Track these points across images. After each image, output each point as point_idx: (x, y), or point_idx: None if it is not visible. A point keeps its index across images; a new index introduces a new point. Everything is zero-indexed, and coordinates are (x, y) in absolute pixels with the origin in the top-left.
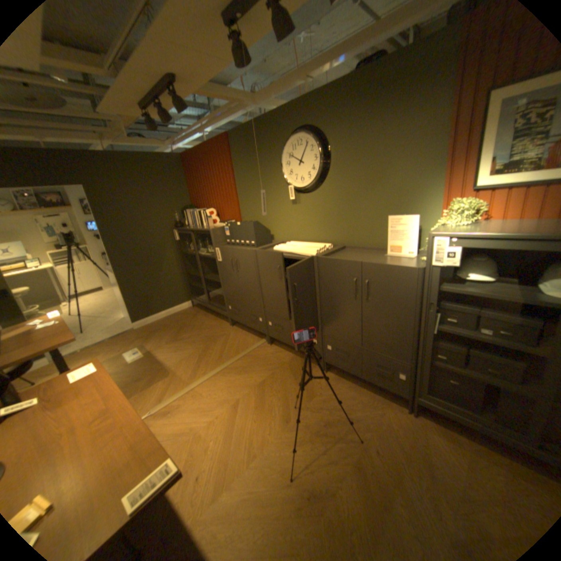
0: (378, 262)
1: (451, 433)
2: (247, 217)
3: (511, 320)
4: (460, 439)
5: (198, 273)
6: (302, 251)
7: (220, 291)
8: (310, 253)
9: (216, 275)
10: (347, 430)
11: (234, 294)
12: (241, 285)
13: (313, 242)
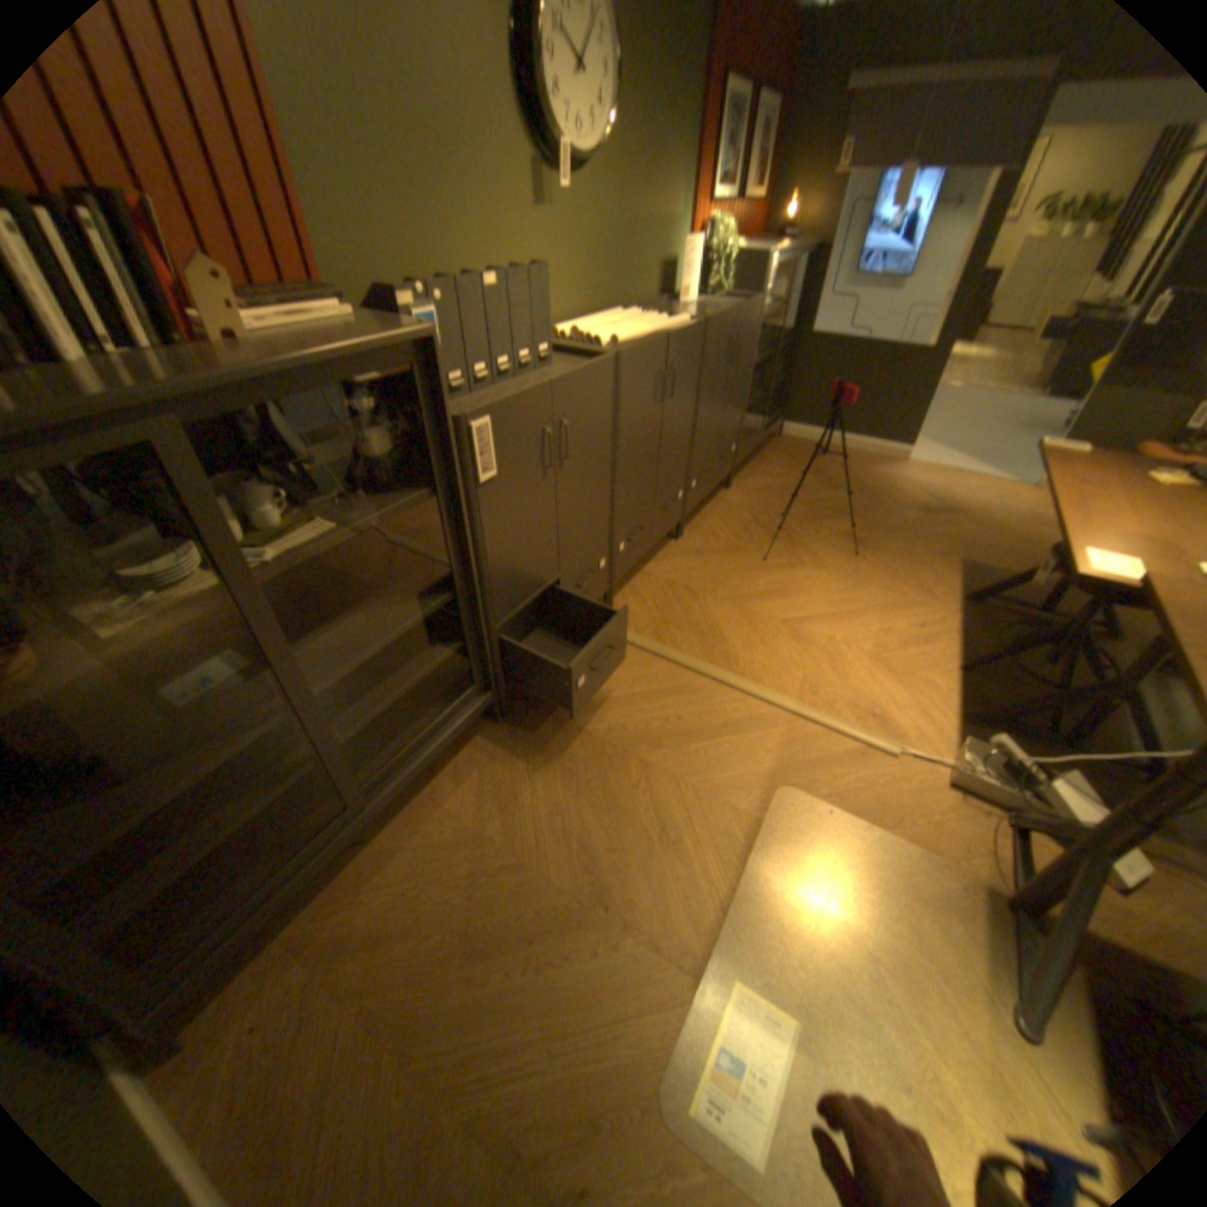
0: (742, 304)
1: (739, 477)
2: (351, 262)
3: (764, 335)
4: (743, 475)
5: (166, 777)
6: (670, 322)
7: (397, 674)
8: (684, 321)
9: (302, 650)
10: (772, 526)
11: (532, 573)
12: (564, 512)
13: (576, 318)
